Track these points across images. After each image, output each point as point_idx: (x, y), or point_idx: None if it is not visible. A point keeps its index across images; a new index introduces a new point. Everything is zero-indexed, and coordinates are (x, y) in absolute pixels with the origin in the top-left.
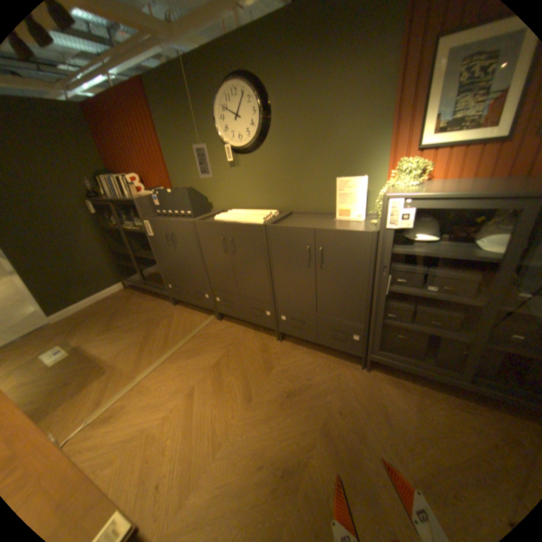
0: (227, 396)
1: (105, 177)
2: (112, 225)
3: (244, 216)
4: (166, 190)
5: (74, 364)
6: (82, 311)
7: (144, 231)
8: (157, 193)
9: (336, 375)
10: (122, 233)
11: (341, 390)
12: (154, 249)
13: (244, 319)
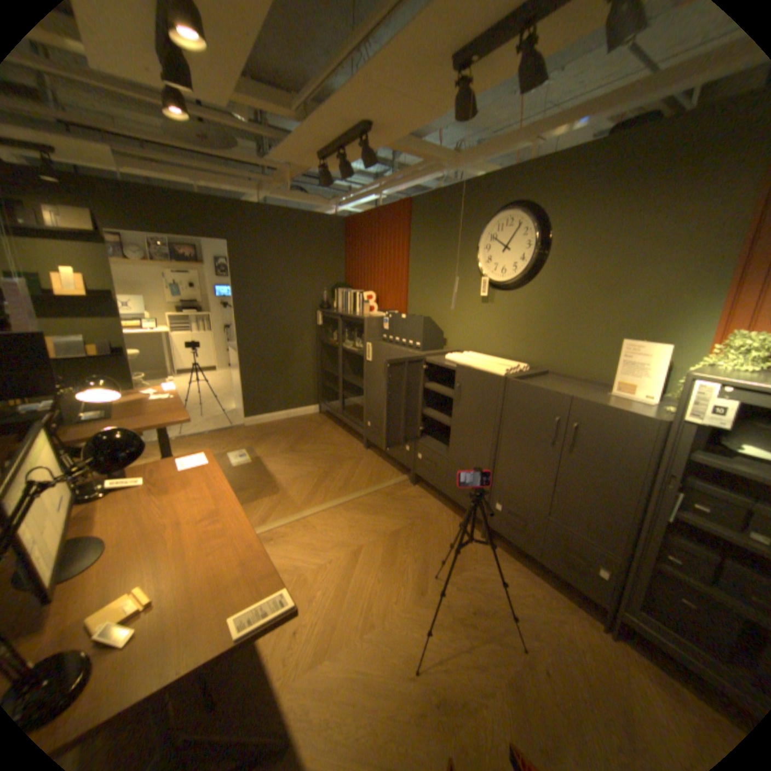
0: (398, 575)
1: (344, 291)
2: (334, 341)
3: (483, 362)
4: (402, 315)
5: (255, 473)
6: (275, 423)
7: (364, 355)
8: (392, 317)
9: (558, 620)
10: (340, 352)
11: (559, 644)
12: (368, 377)
13: (446, 492)
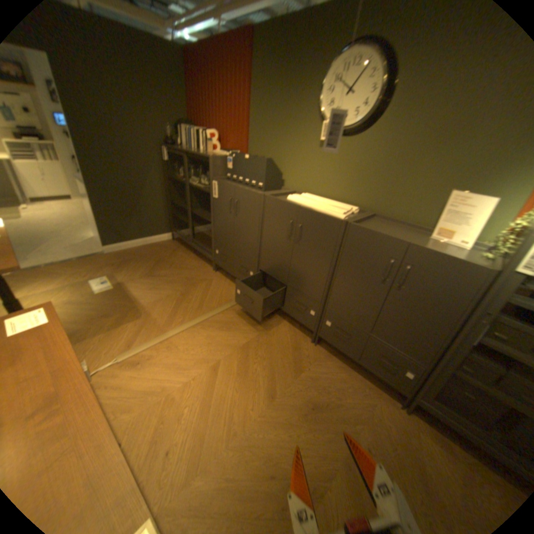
0: (250, 384)
1: (185, 127)
2: (179, 177)
3: (320, 204)
4: (244, 155)
5: (116, 300)
6: (132, 251)
7: (208, 192)
8: (234, 156)
9: (370, 404)
10: (186, 187)
11: (373, 424)
12: (213, 212)
13: (283, 309)
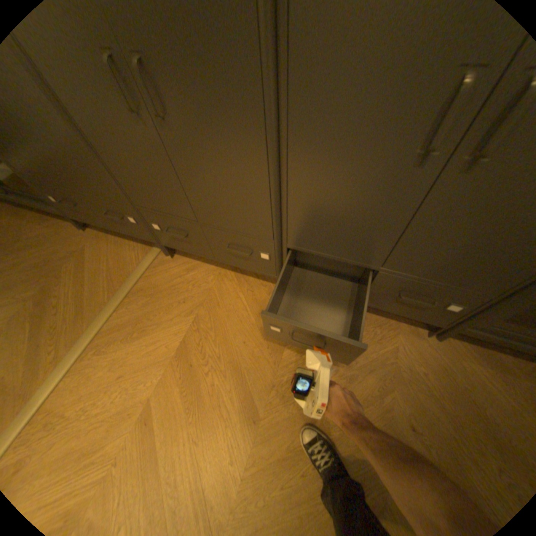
0: (212, 415)
1: None
2: None
3: None
4: None
5: None
6: None
7: None
8: None
9: (389, 351)
10: None
11: (403, 382)
12: None
13: (215, 259)
